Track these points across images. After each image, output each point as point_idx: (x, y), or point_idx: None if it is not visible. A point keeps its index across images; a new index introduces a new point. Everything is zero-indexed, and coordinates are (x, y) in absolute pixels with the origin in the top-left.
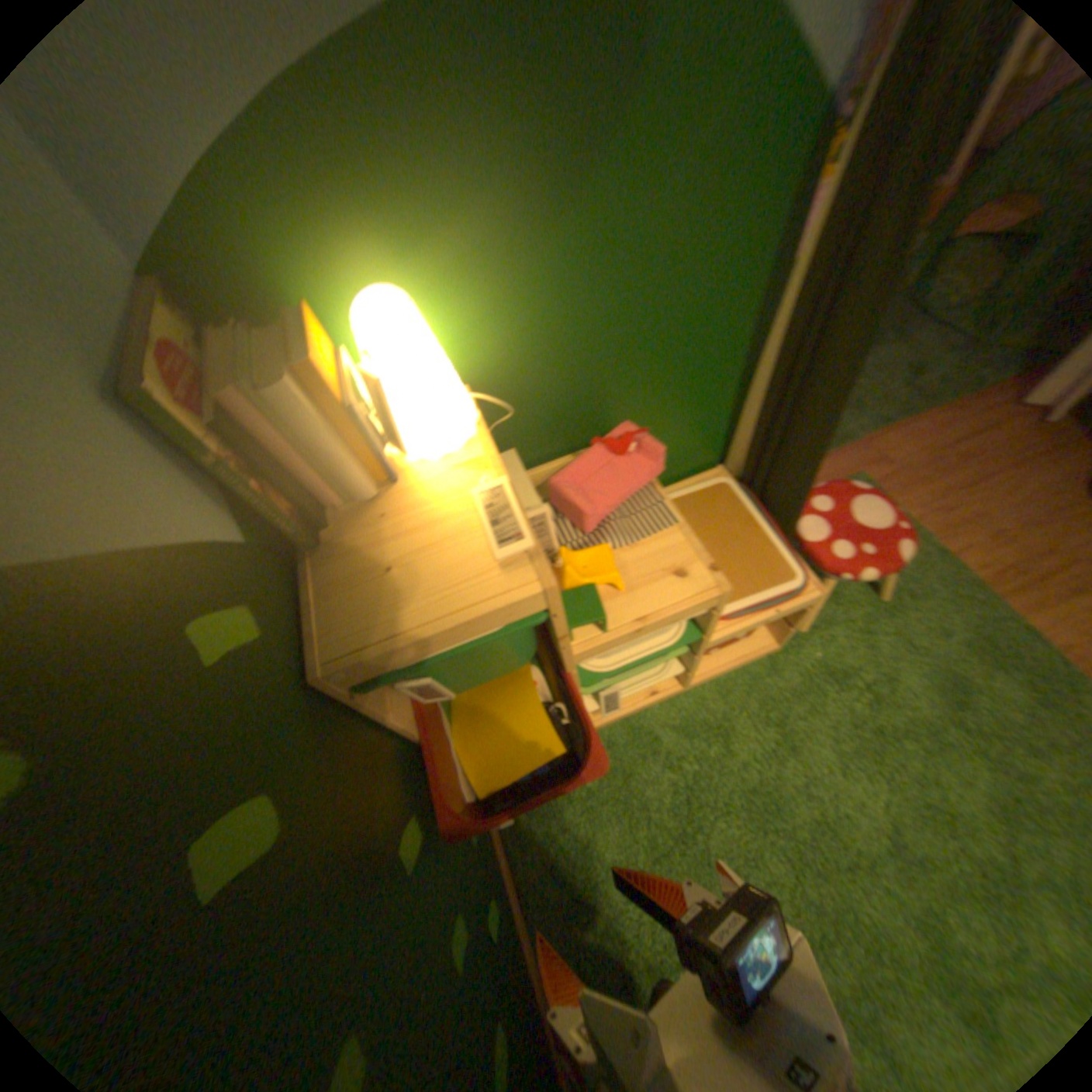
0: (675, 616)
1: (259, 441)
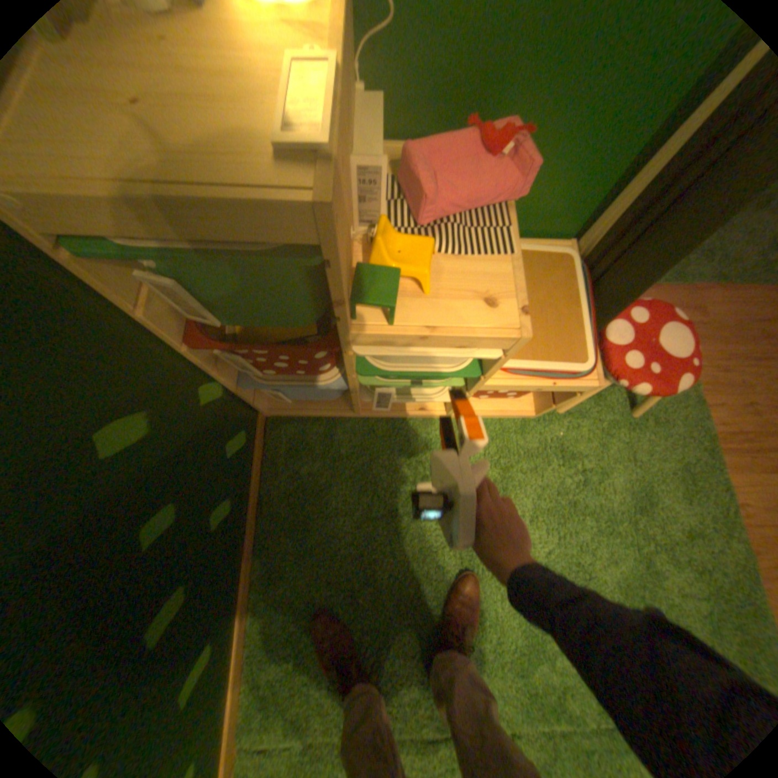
0: (465, 341)
1: None
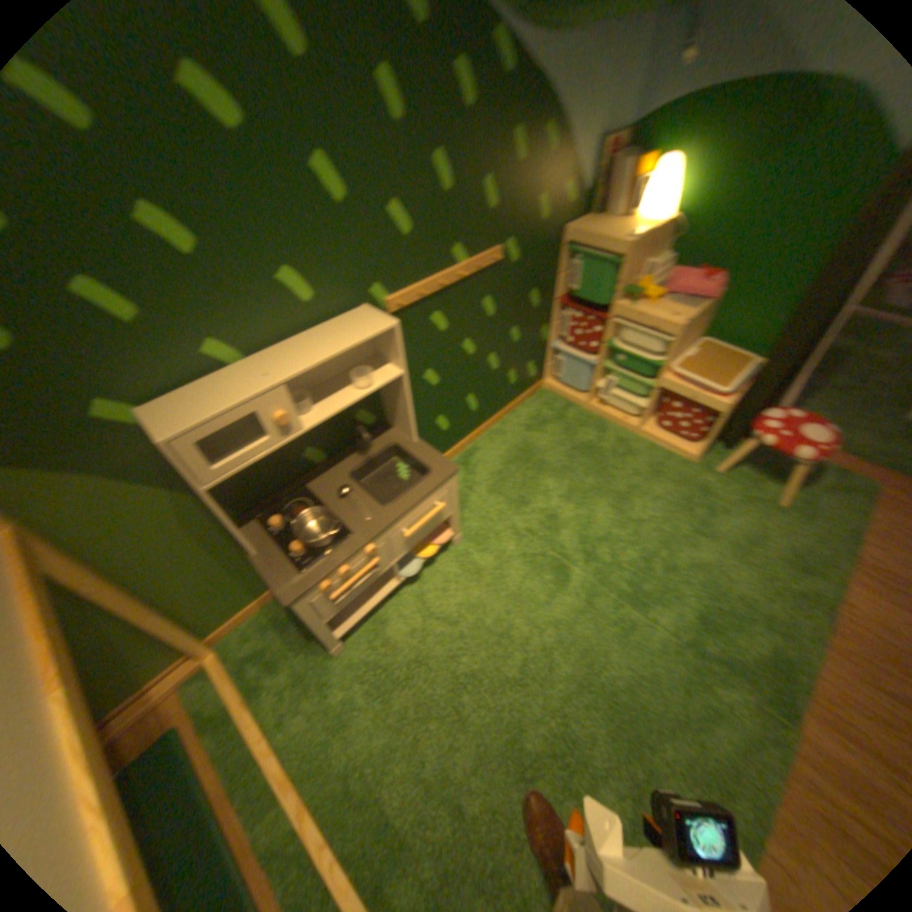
0: (657, 325)
1: (612, 175)
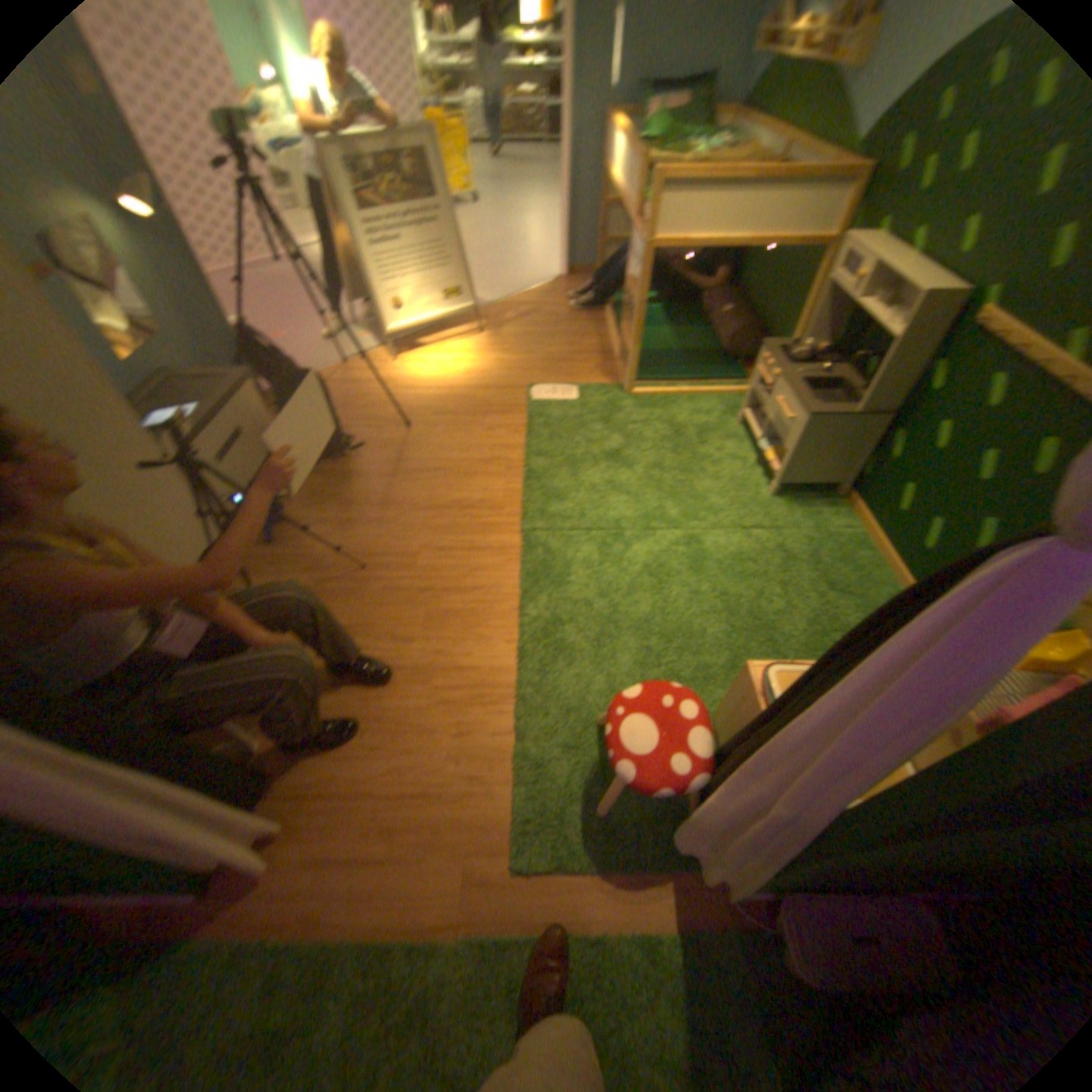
0: None
1: None
